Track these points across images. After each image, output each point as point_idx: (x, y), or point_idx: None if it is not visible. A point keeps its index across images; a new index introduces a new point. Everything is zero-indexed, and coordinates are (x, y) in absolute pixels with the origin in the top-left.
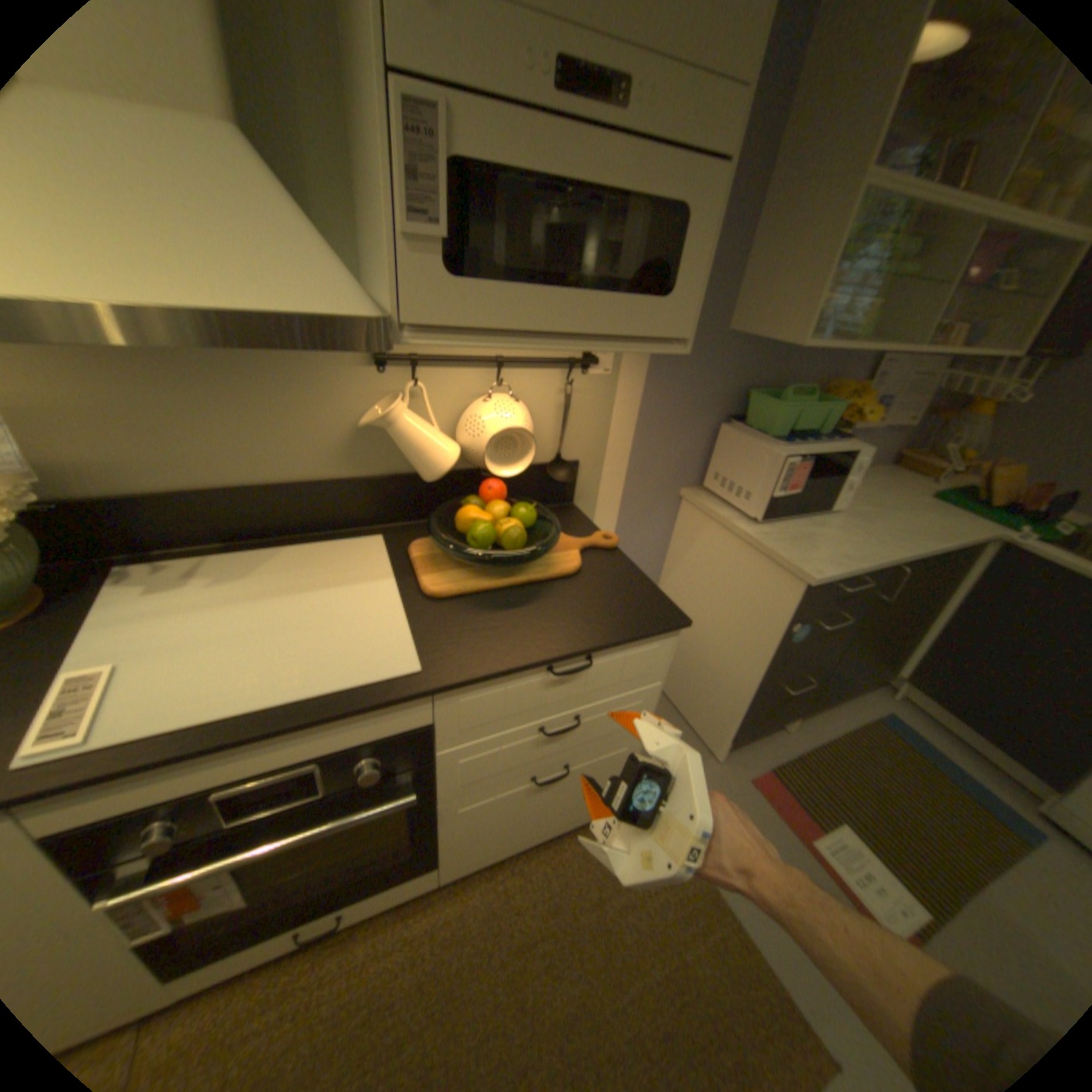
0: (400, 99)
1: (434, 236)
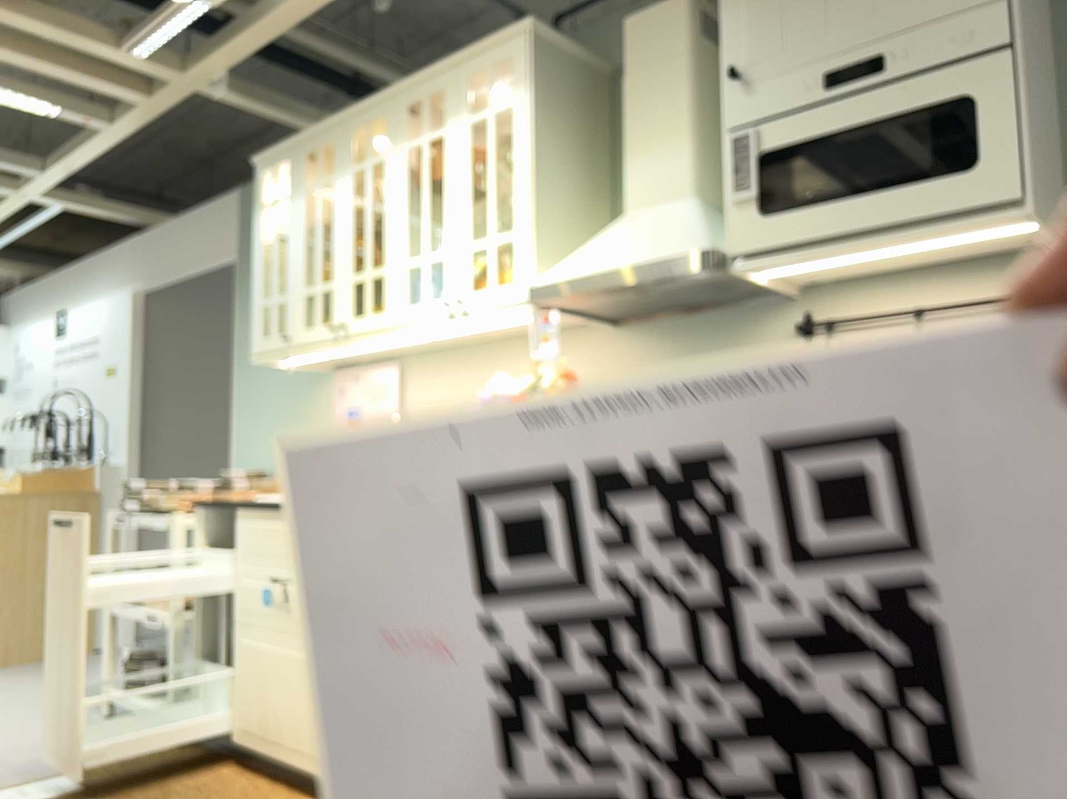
0: (731, 141)
1: (750, 197)
